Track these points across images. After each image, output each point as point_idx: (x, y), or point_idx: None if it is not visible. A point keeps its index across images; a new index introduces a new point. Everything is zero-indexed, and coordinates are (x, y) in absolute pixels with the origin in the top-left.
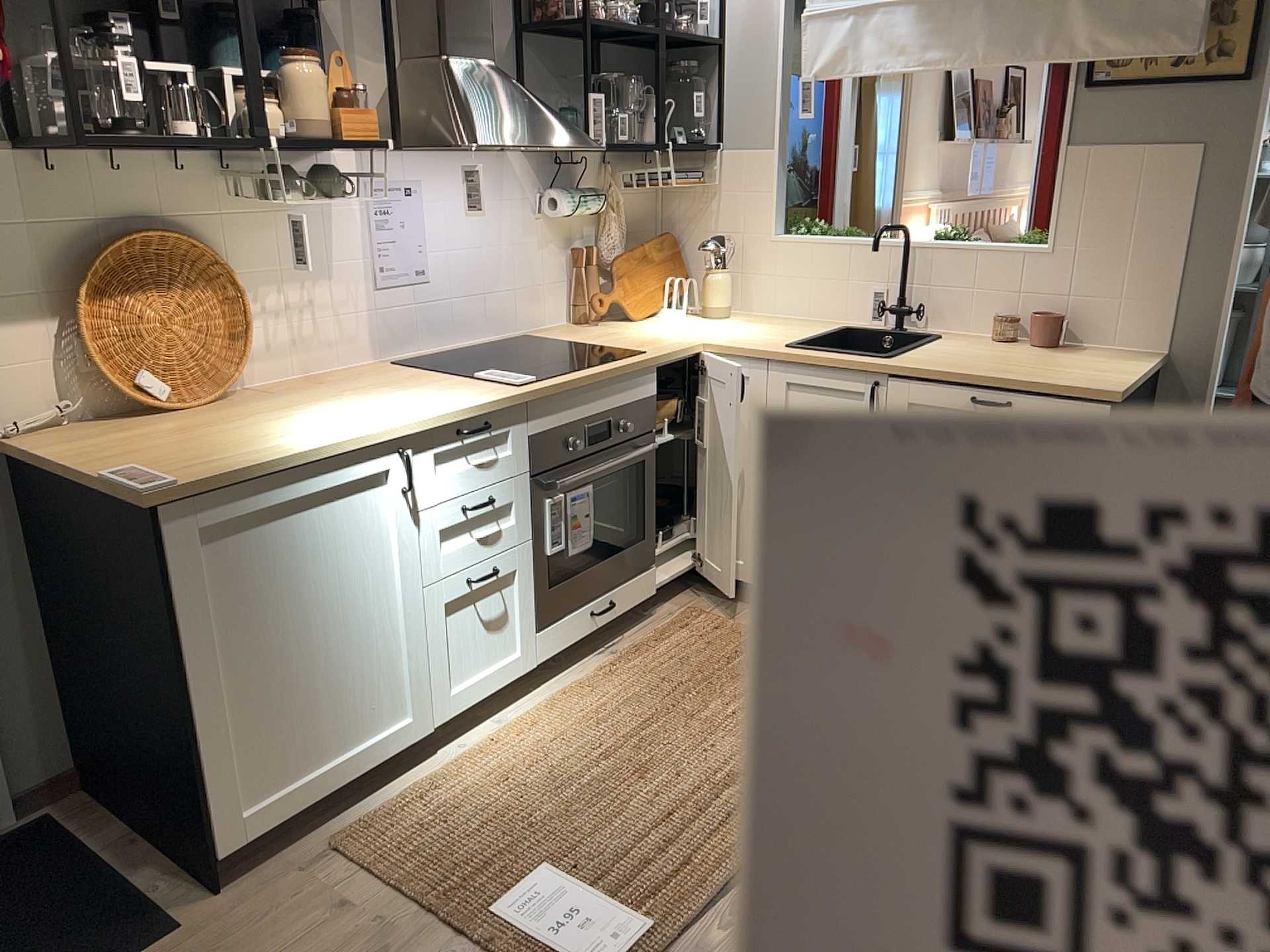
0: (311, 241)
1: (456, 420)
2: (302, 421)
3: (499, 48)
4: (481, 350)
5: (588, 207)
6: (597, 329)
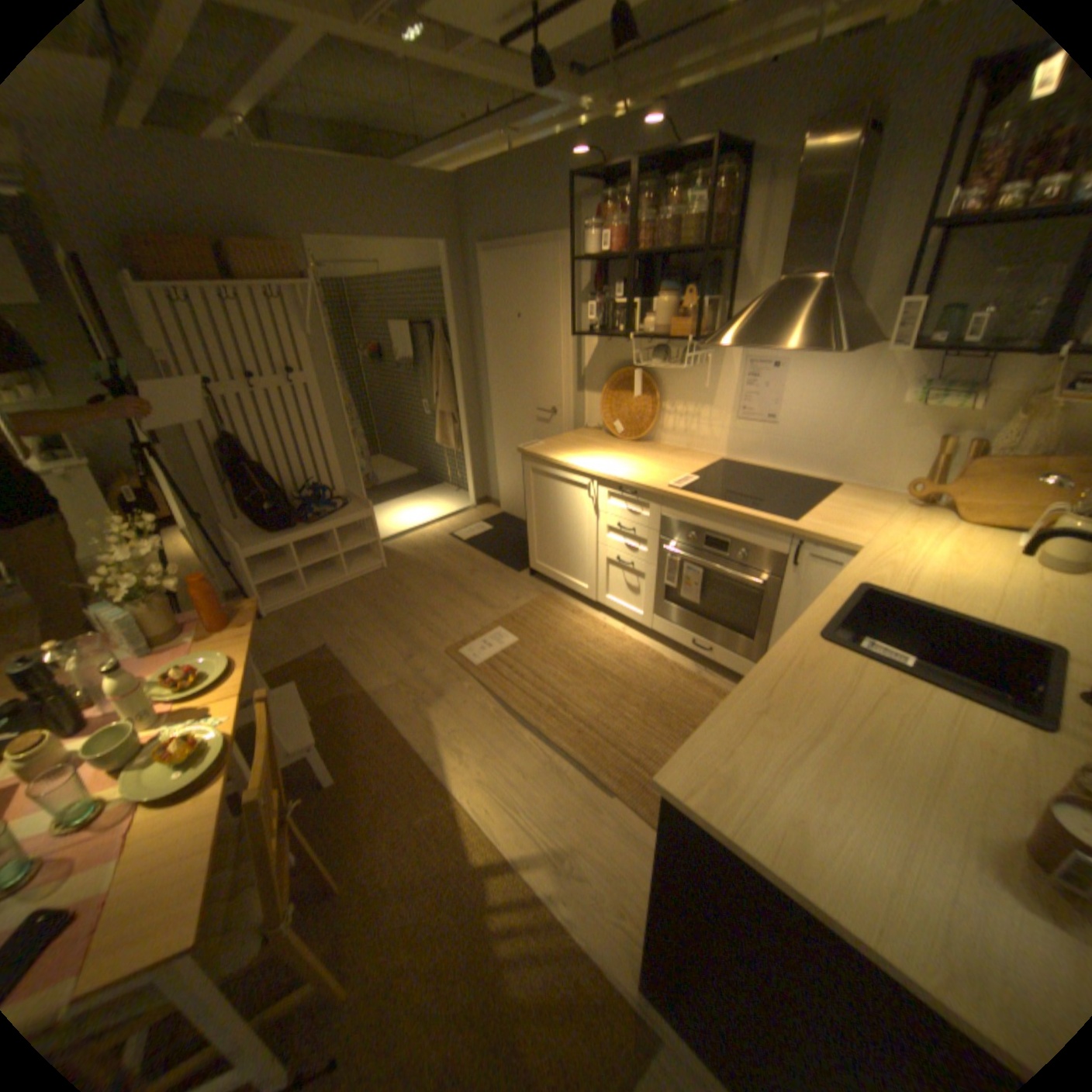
0: (704, 384)
1: (617, 482)
2: (600, 456)
3: (911, 249)
4: (807, 480)
5: (945, 401)
6: (901, 507)
